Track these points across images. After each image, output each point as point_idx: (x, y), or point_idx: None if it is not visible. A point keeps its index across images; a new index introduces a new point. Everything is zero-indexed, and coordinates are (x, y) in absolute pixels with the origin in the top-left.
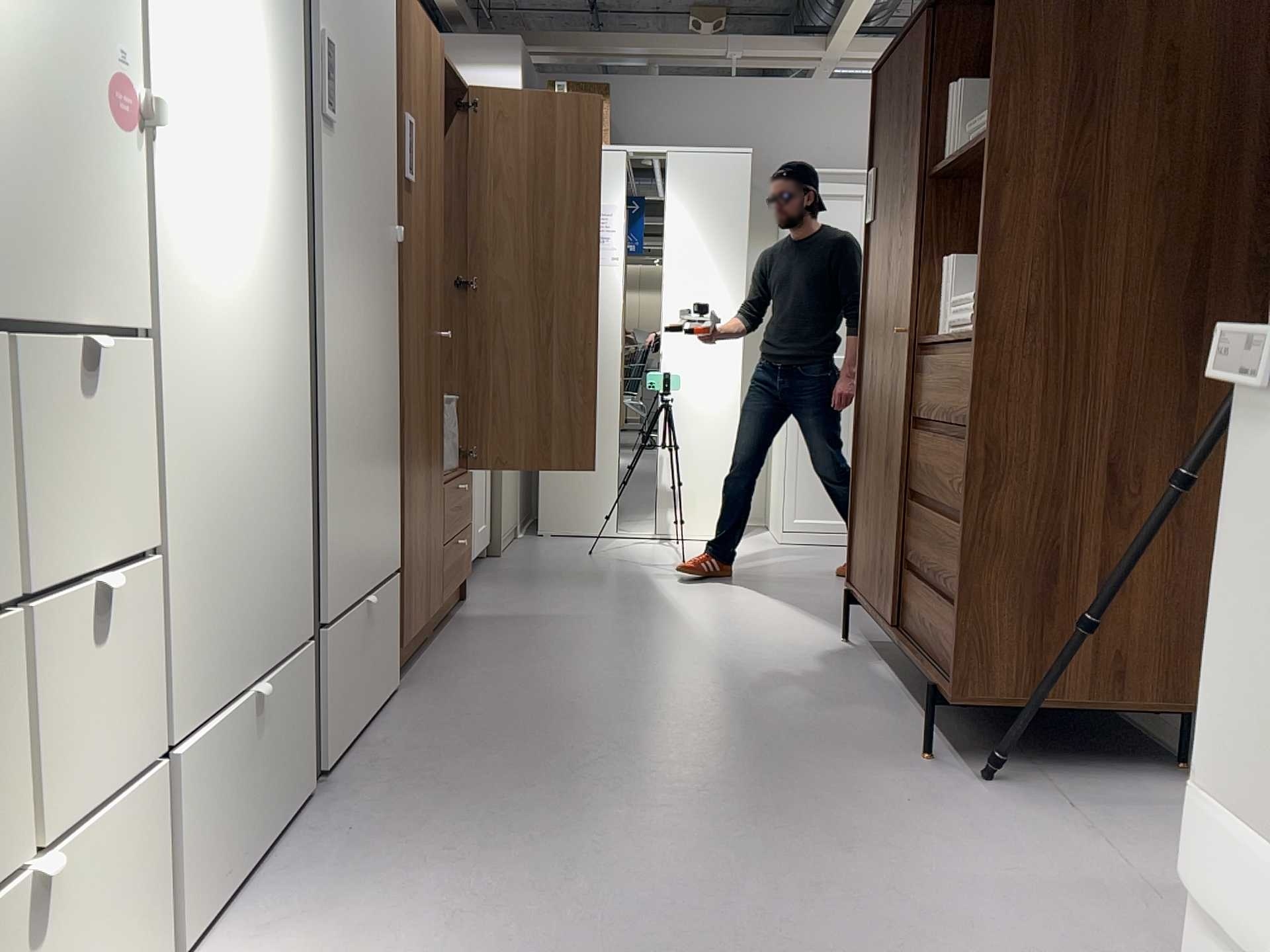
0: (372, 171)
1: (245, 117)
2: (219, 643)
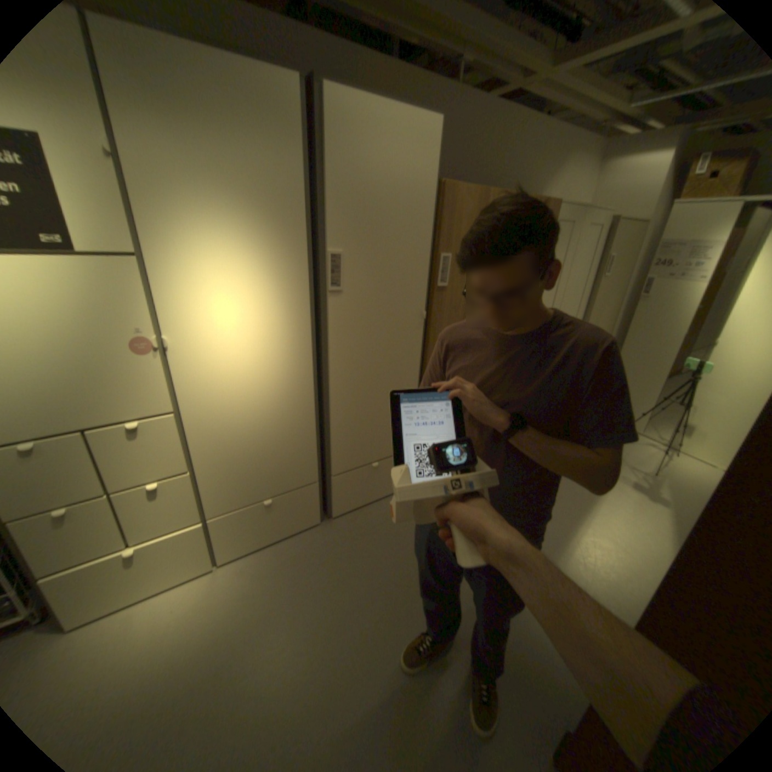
0: (393, 296)
1: (252, 316)
2: (242, 489)
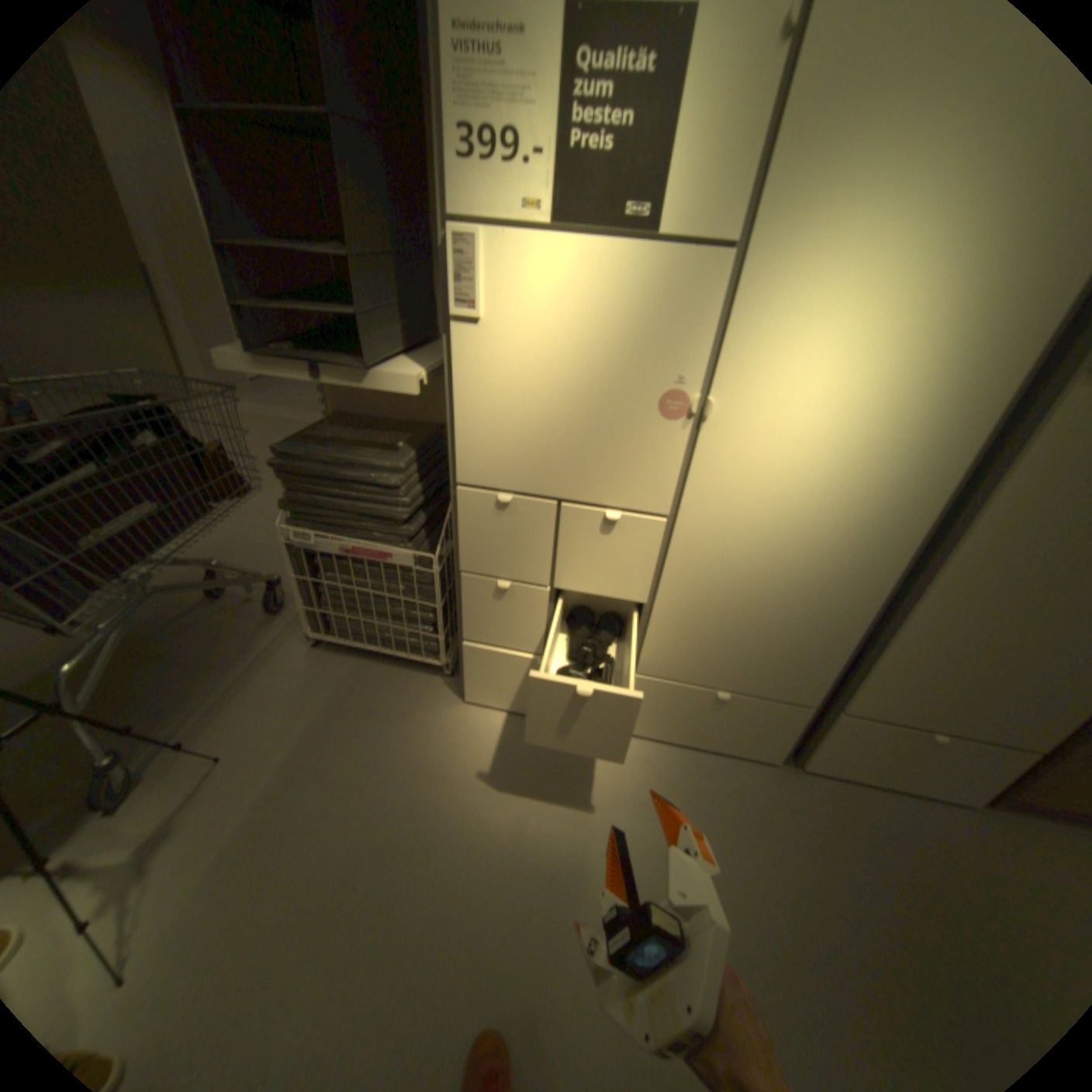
0: None
1: (873, 393)
2: (699, 660)
